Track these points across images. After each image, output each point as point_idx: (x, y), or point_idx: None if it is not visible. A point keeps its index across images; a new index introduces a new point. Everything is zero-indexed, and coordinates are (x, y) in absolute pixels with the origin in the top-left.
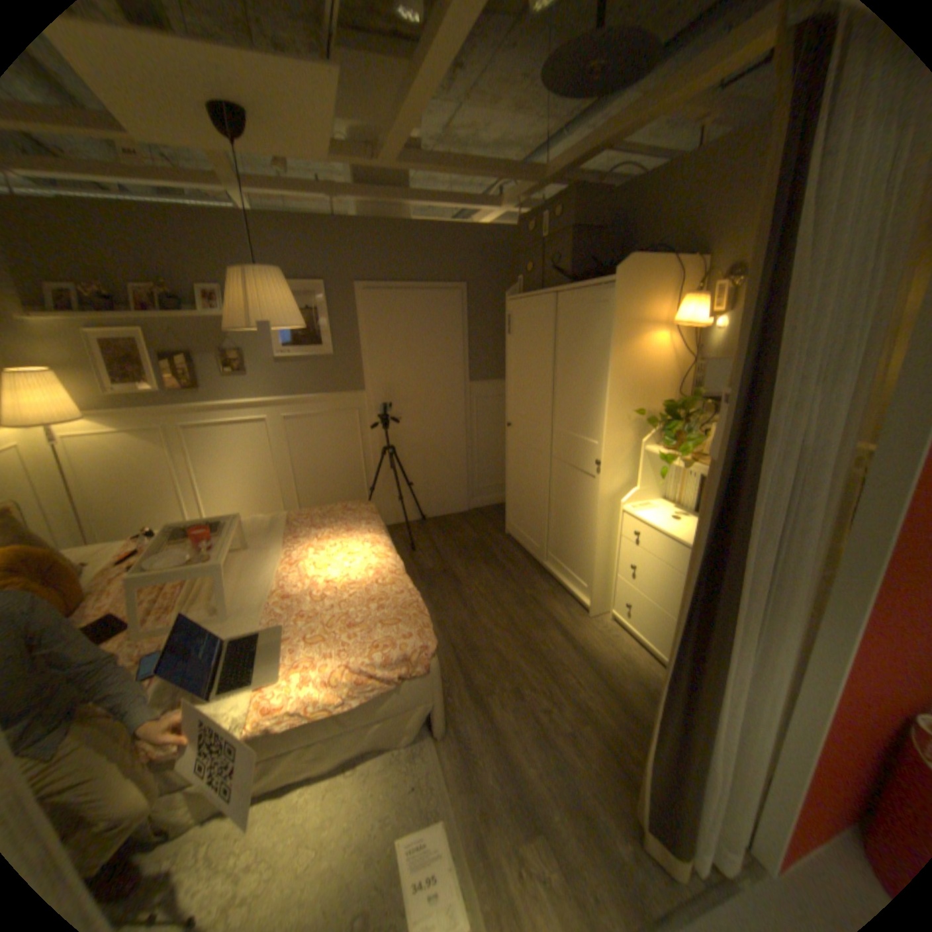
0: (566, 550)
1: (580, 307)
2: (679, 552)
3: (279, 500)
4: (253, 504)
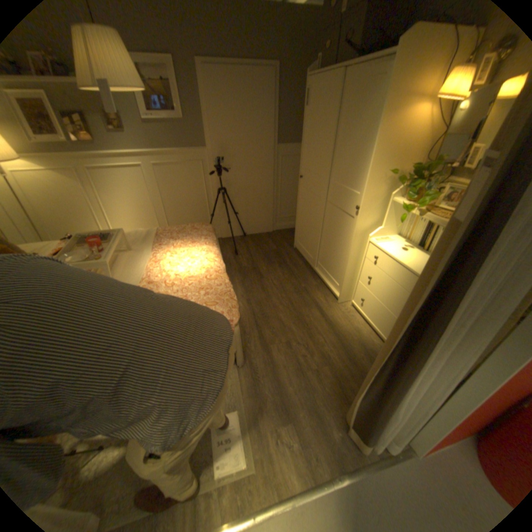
0: (328, 262)
1: (363, 80)
2: (403, 272)
3: (155, 219)
4: (139, 221)
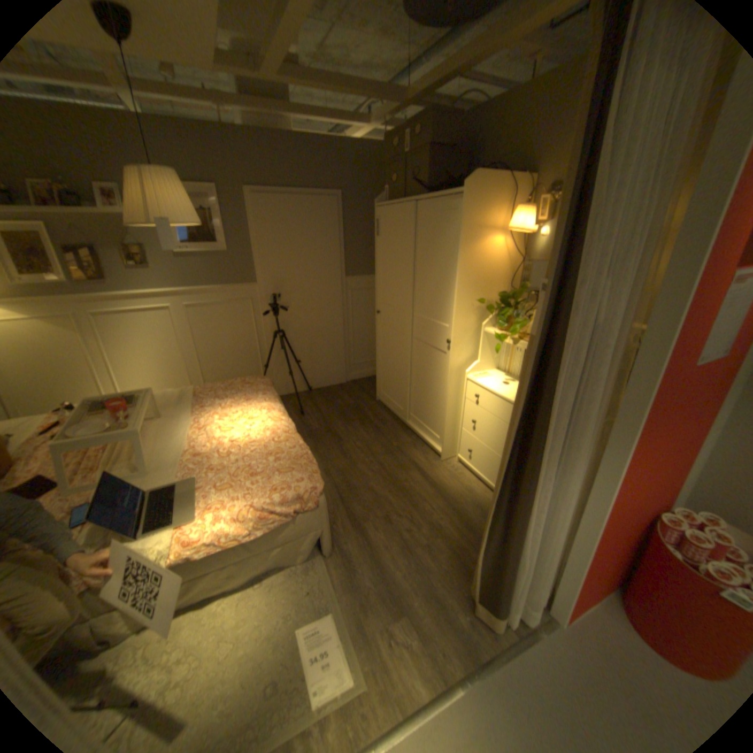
0: (423, 410)
1: (435, 213)
2: (508, 408)
3: (186, 377)
4: (163, 380)
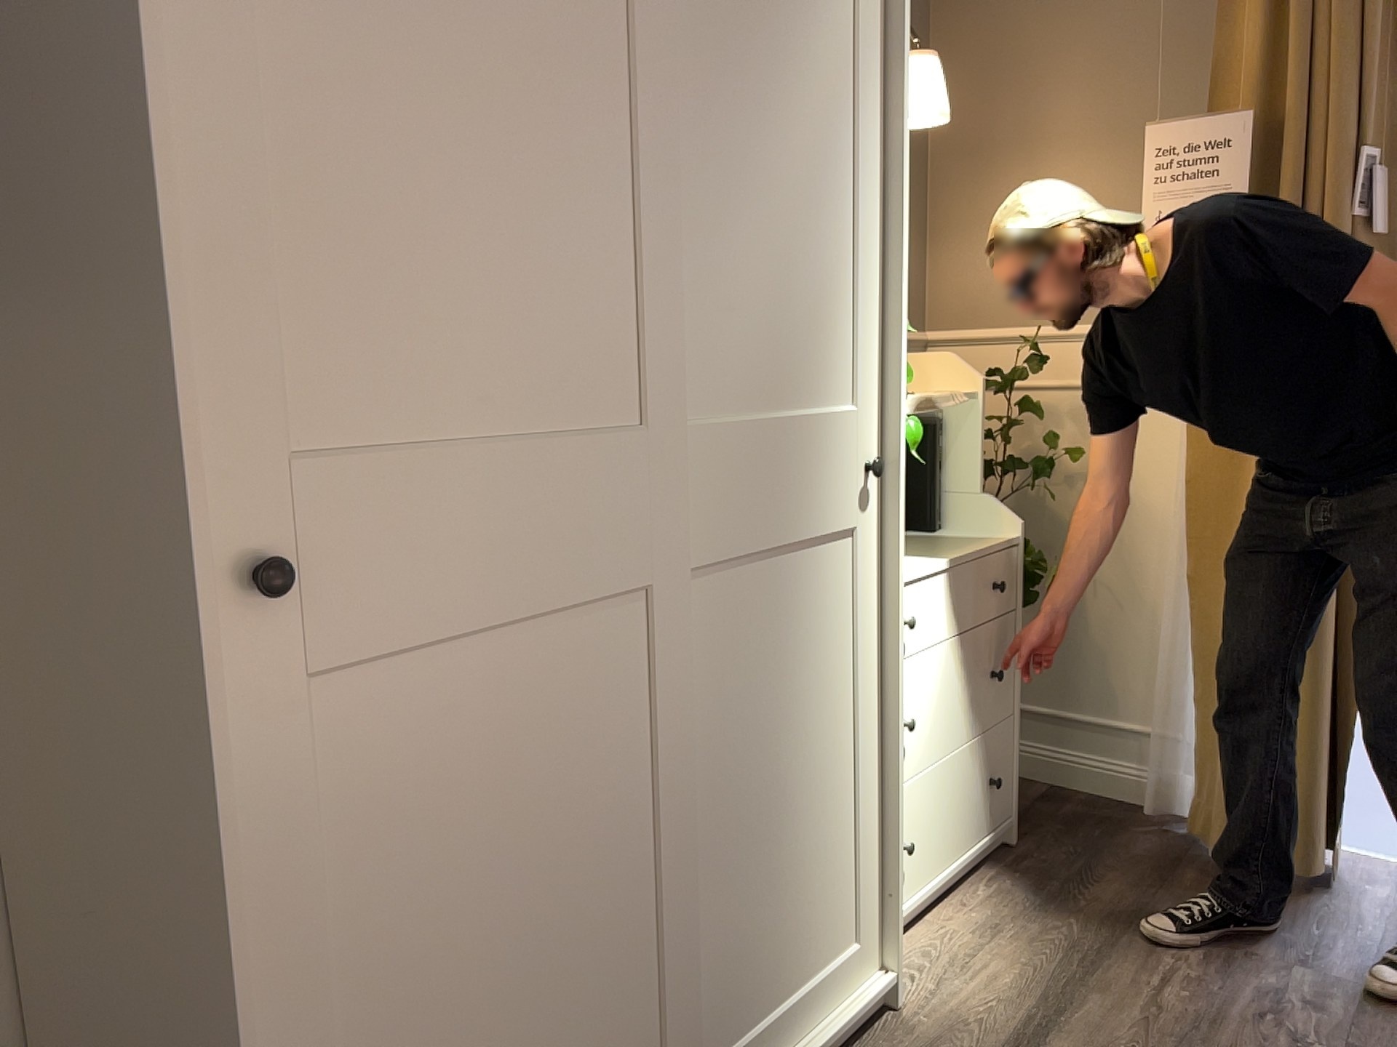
0: (773, 922)
1: None
2: (957, 585)
3: None
4: None
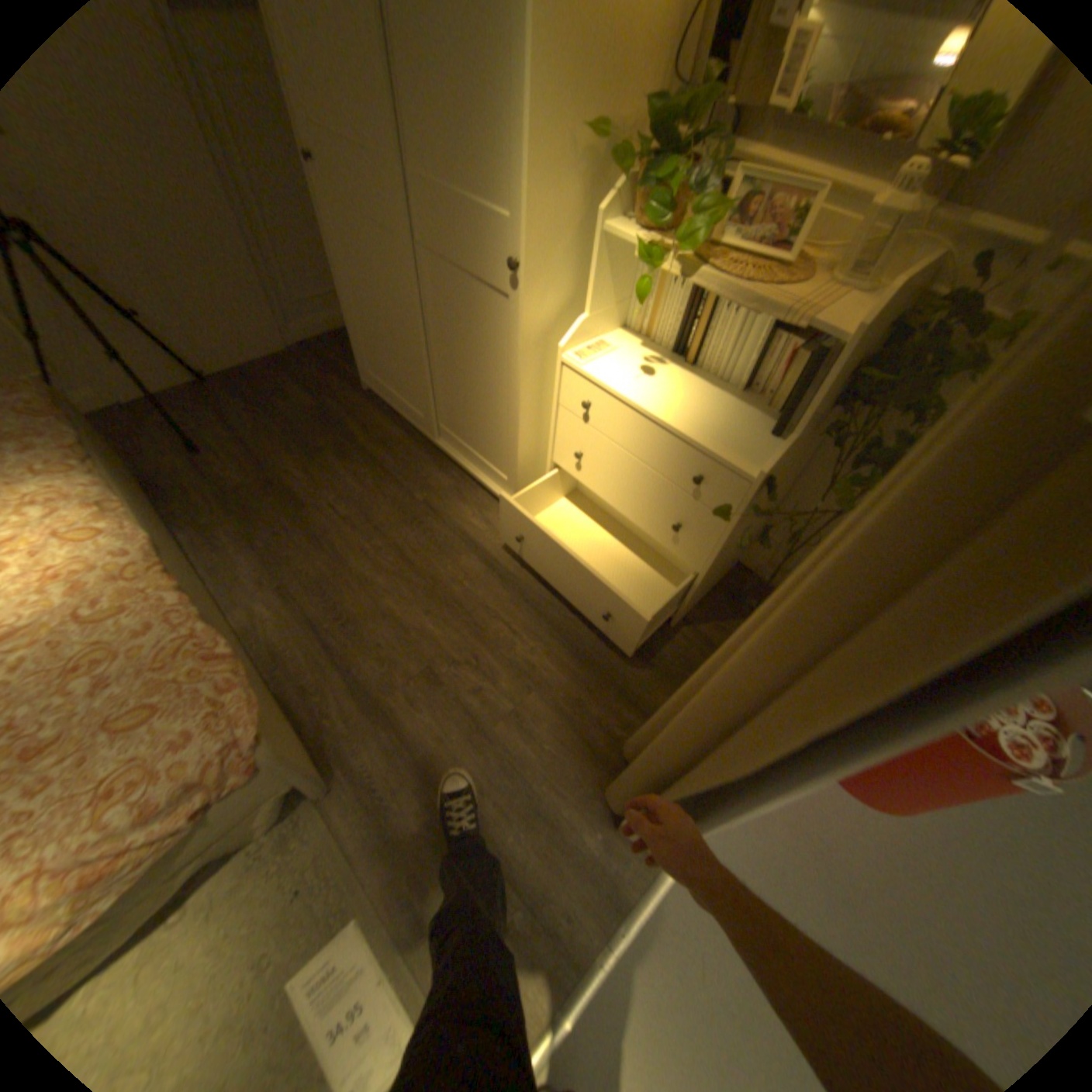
0: (468, 423)
1: None
2: (657, 439)
3: None
4: None
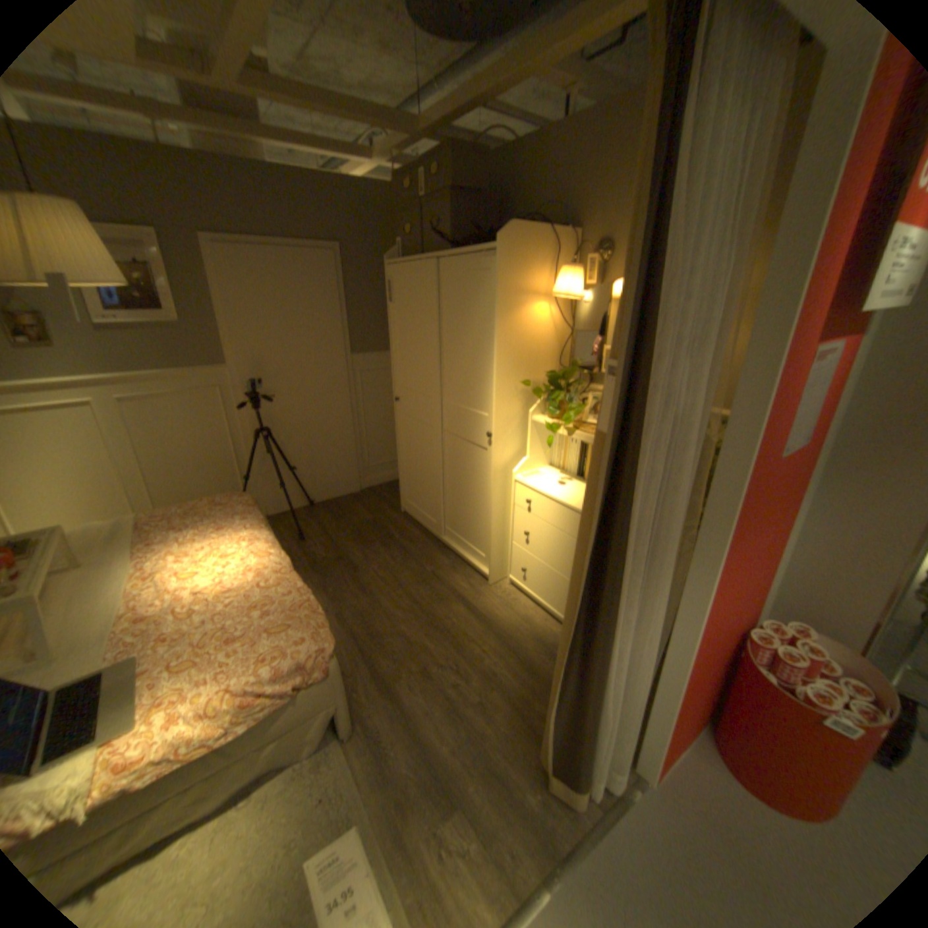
0: (463, 522)
1: (463, 274)
2: (567, 515)
3: (124, 500)
4: (86, 508)
